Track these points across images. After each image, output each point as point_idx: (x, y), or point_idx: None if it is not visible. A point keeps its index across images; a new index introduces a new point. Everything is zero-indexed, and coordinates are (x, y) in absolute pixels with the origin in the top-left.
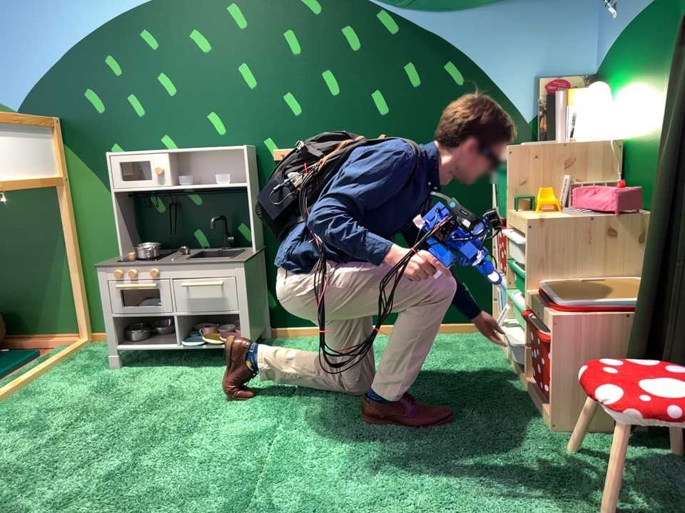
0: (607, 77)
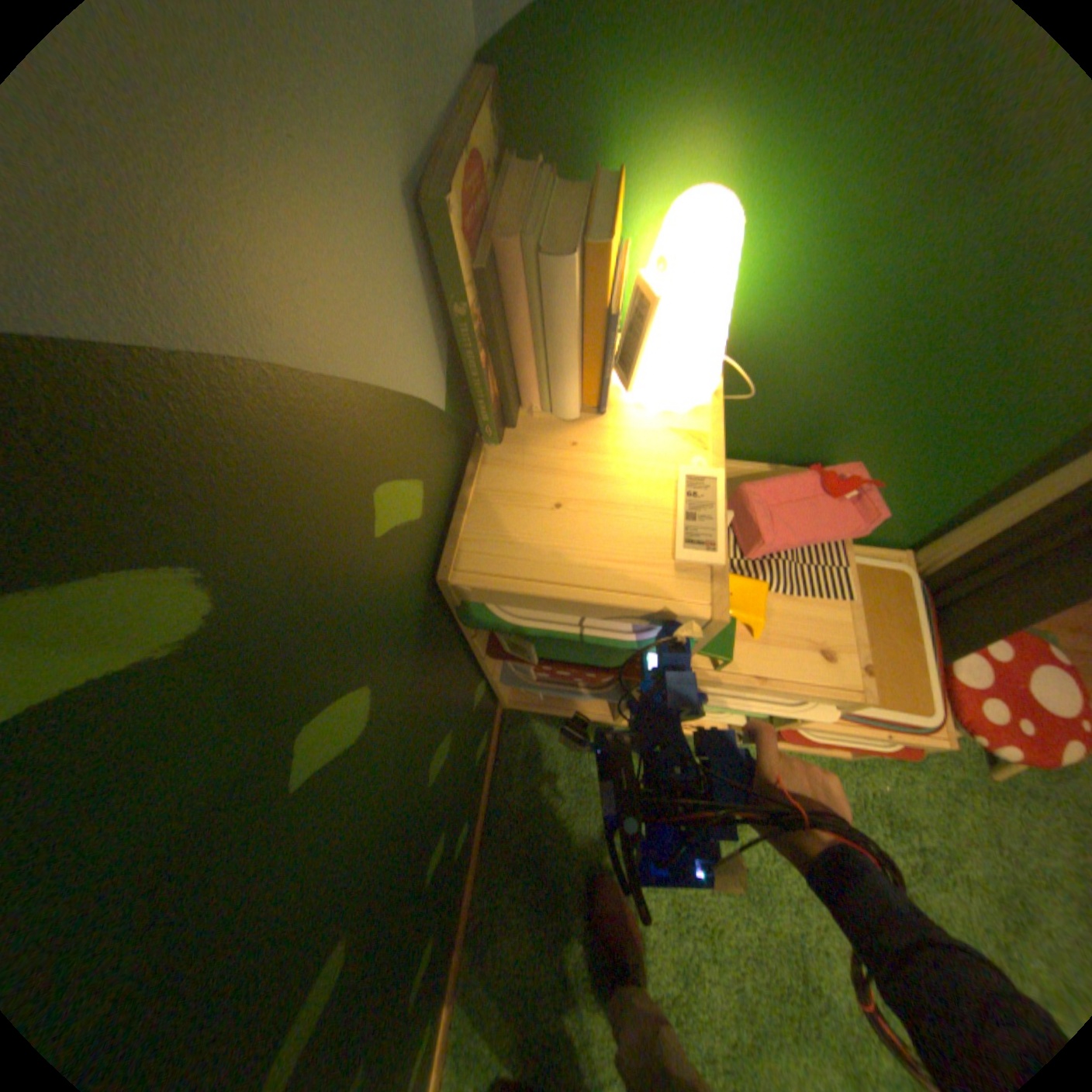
0: (666, 117)
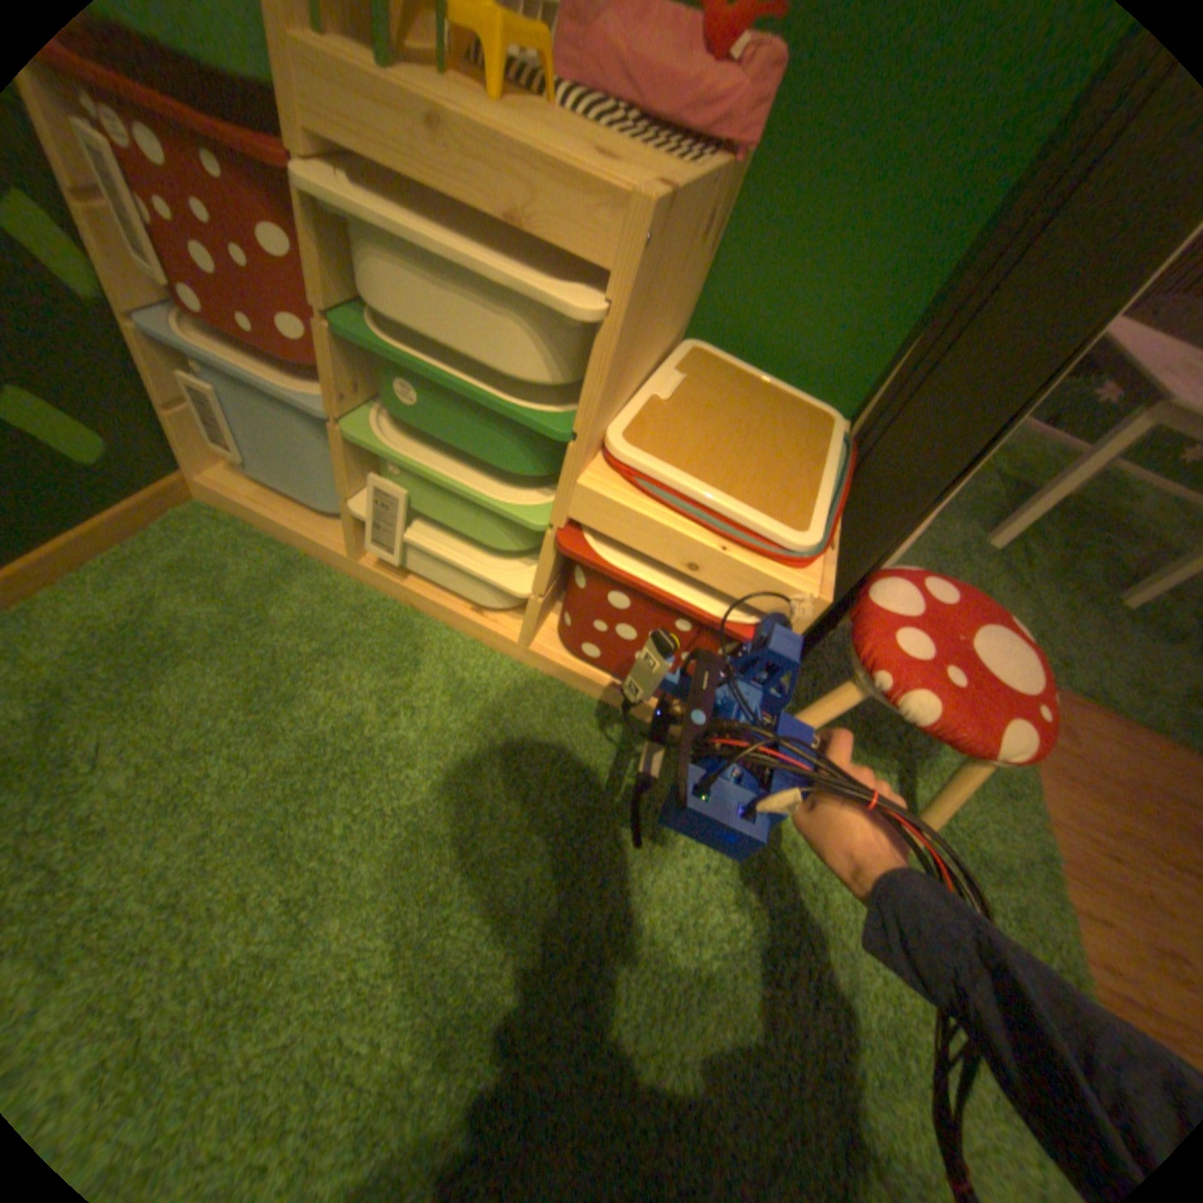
0: None
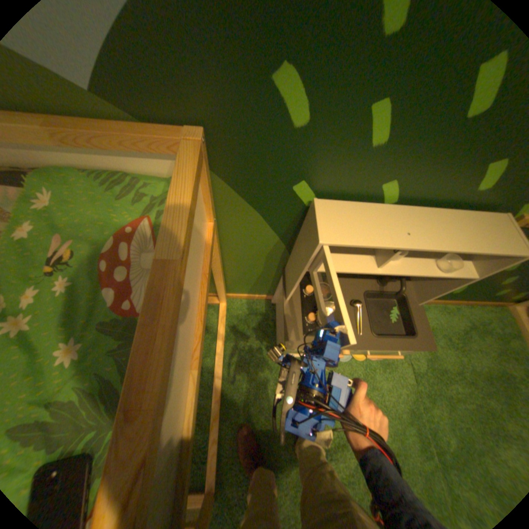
0: None
